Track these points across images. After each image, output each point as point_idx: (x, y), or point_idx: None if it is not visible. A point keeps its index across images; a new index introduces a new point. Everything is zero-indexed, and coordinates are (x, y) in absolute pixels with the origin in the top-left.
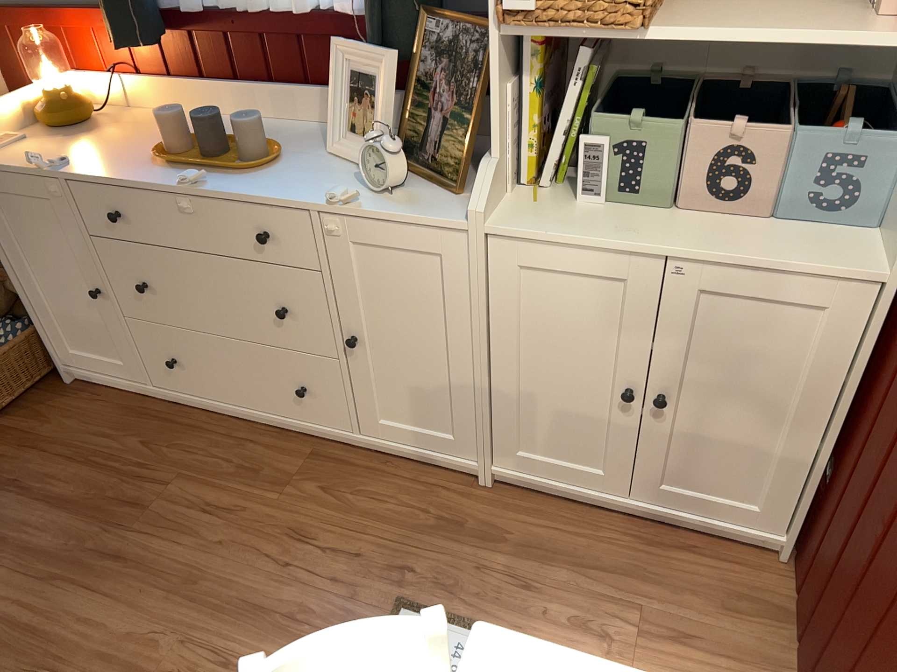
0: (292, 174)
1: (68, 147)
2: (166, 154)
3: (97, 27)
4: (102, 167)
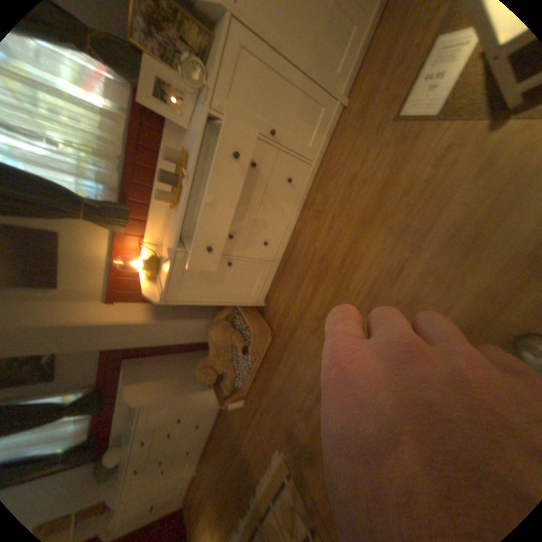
0: (187, 136)
1: (160, 259)
2: (169, 202)
3: (113, 243)
4: (169, 233)
